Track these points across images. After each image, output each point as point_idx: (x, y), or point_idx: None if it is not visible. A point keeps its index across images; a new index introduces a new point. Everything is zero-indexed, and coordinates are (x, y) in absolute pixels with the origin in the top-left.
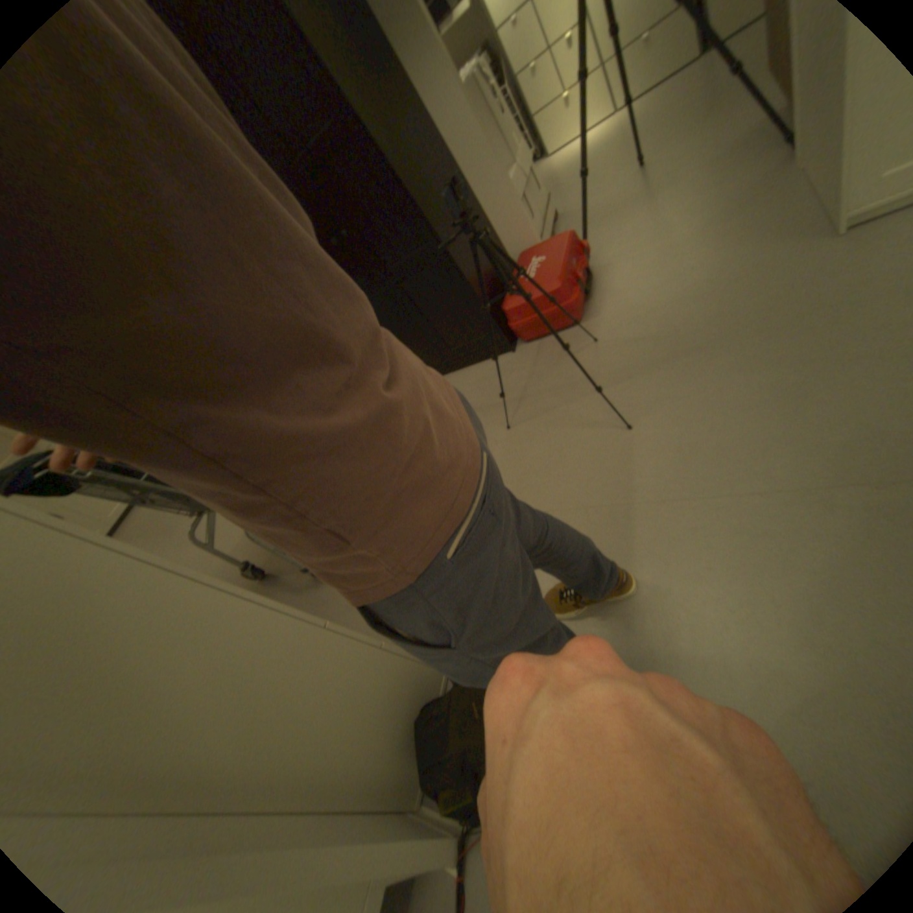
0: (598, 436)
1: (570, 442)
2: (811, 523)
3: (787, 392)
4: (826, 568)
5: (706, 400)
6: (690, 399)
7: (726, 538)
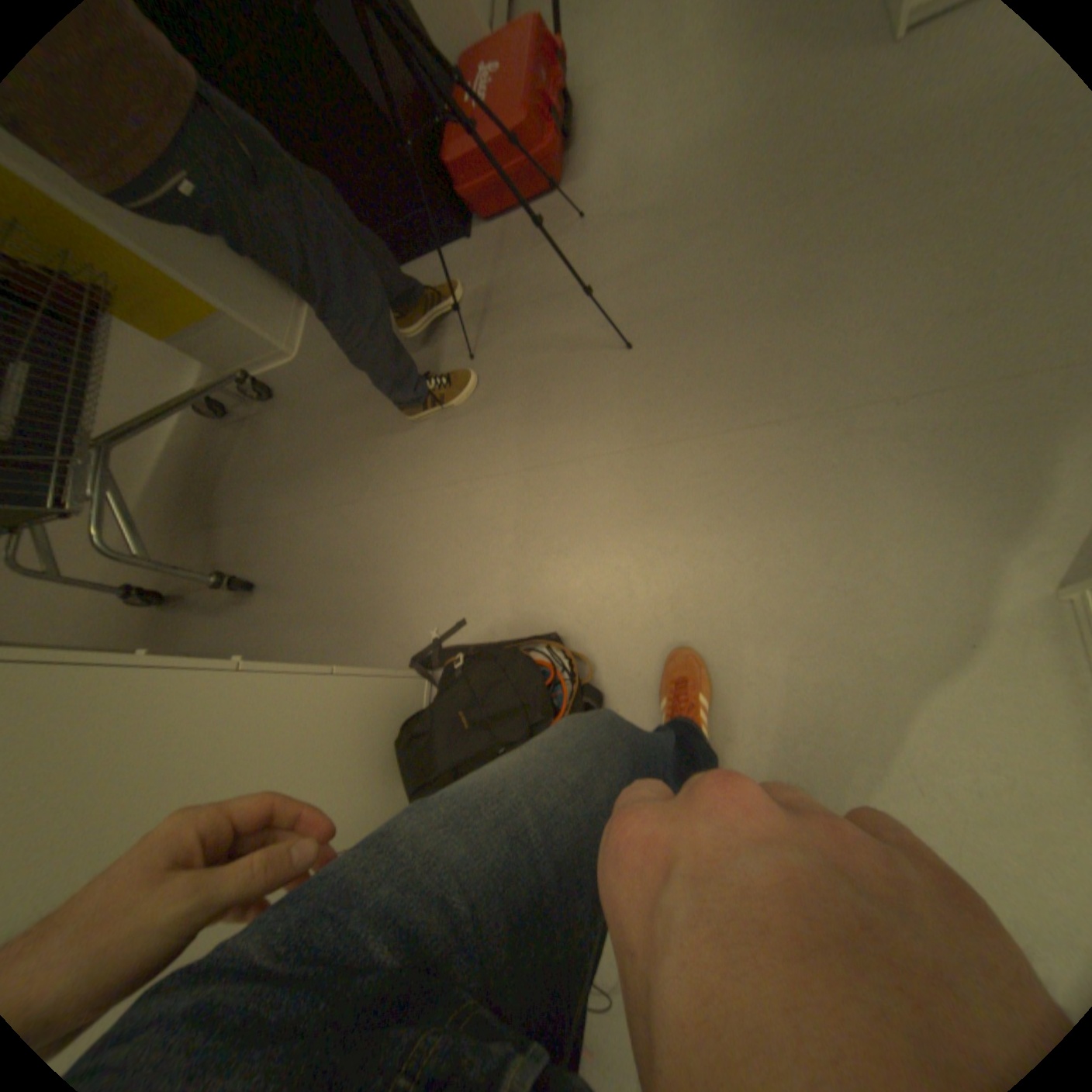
0: (591, 361)
1: (555, 372)
2: (827, 453)
3: (815, 285)
4: (838, 502)
5: (721, 301)
6: (702, 301)
7: (738, 480)
